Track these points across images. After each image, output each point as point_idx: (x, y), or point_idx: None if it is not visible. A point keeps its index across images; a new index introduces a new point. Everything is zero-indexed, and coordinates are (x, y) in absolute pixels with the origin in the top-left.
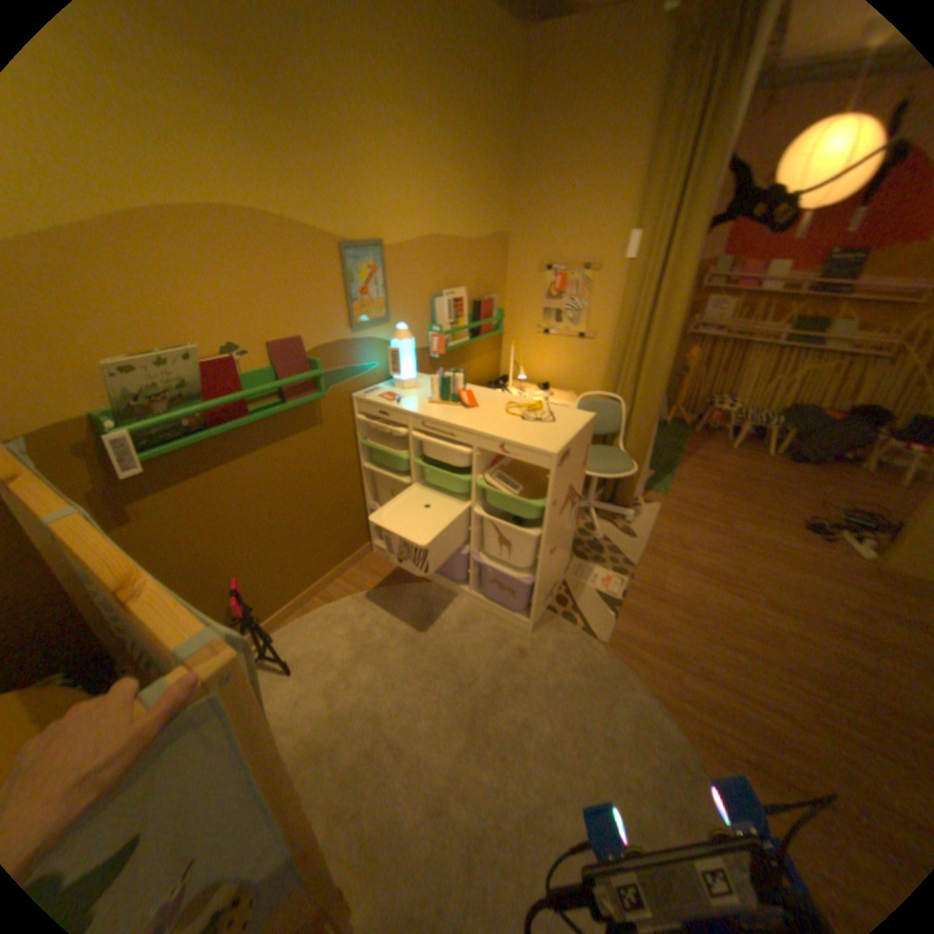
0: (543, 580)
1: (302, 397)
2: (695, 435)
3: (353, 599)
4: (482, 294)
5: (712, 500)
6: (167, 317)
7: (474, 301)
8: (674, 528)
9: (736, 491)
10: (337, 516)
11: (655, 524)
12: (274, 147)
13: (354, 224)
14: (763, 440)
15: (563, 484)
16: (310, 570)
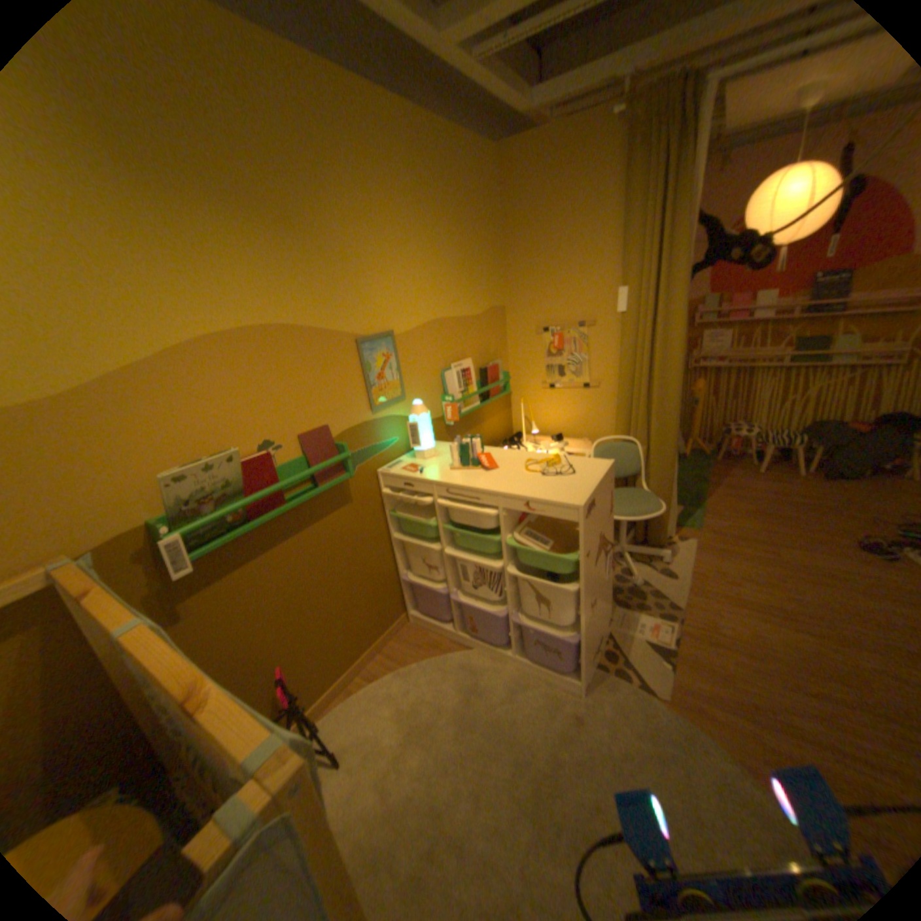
0: (589, 637)
1: (333, 479)
2: (717, 464)
3: (396, 676)
4: (487, 361)
5: (751, 530)
6: (213, 426)
7: (481, 368)
8: (717, 564)
9: (775, 517)
10: (372, 590)
11: (696, 562)
12: (298, 271)
13: (368, 321)
14: (790, 460)
15: (595, 534)
16: (350, 649)
